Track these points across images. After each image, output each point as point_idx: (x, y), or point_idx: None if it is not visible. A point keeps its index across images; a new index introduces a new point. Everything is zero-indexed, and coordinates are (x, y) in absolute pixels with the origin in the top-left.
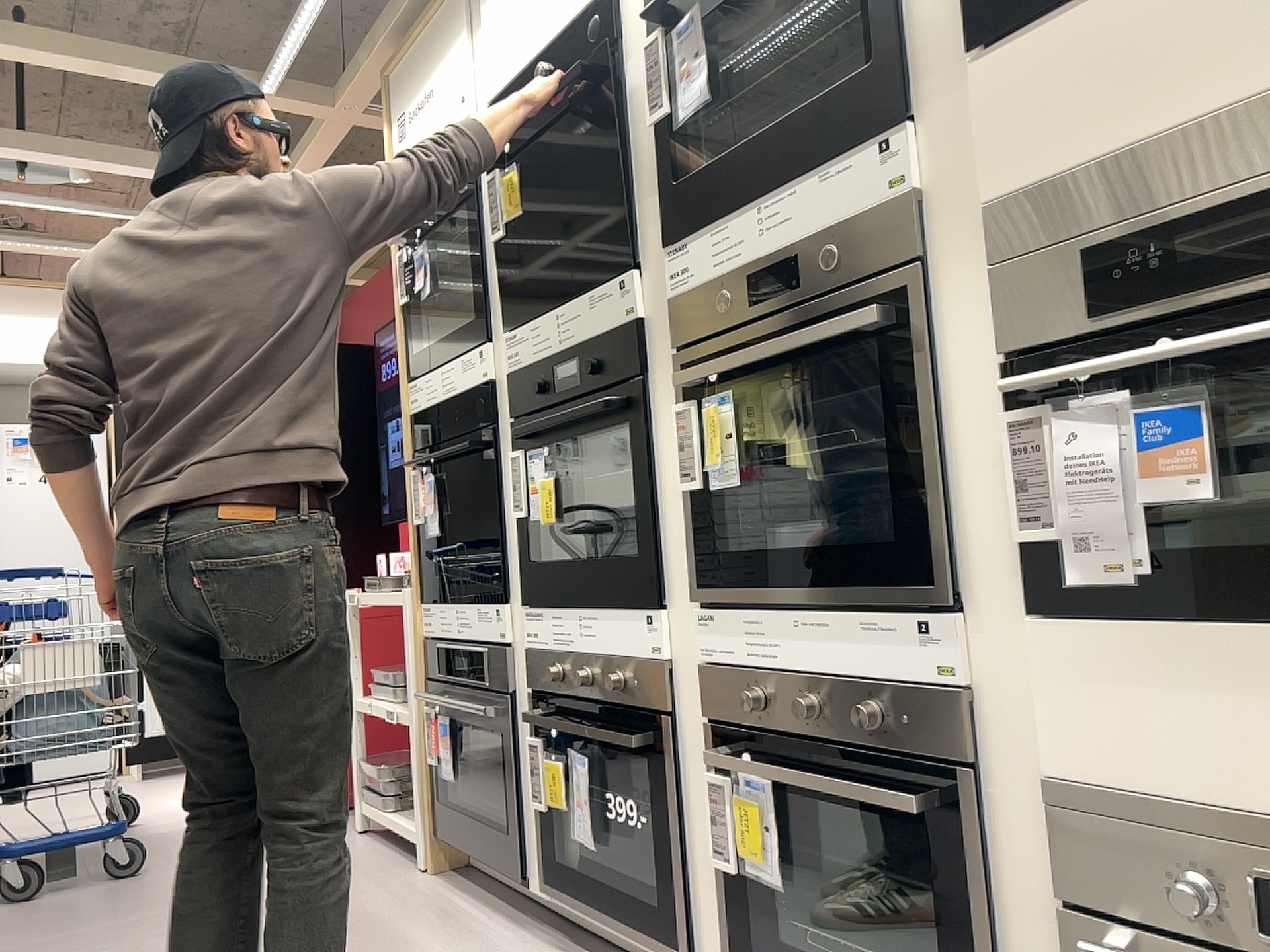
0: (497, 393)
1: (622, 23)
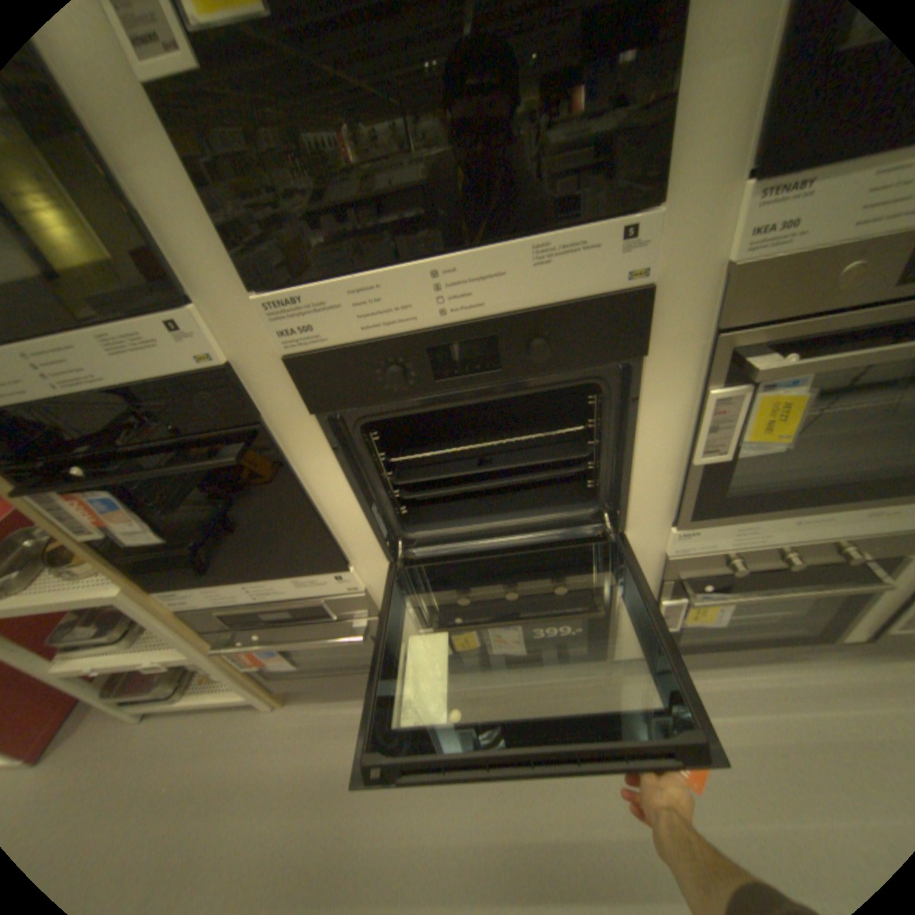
0: (247, 380)
1: None
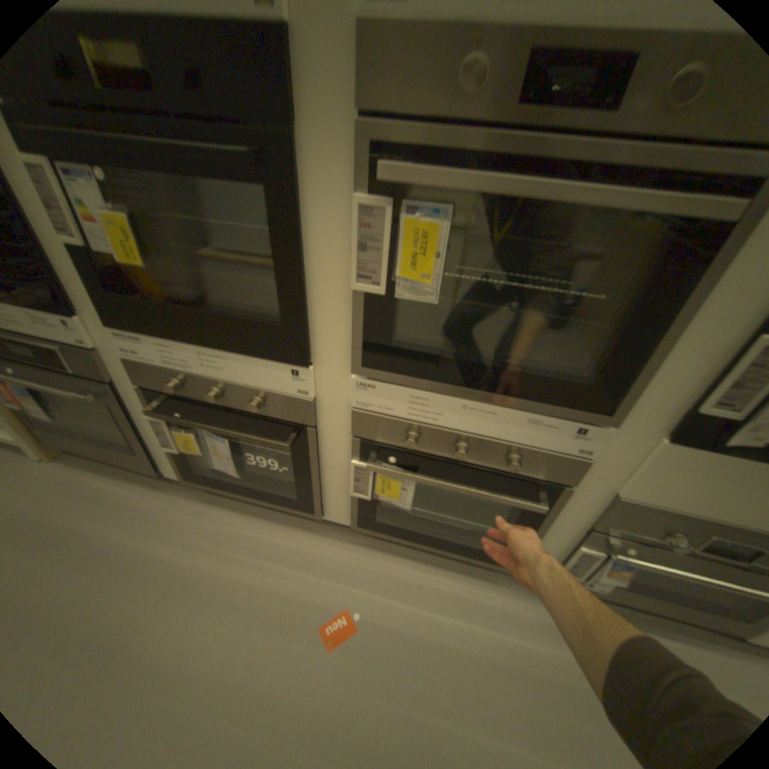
0: None
1: None
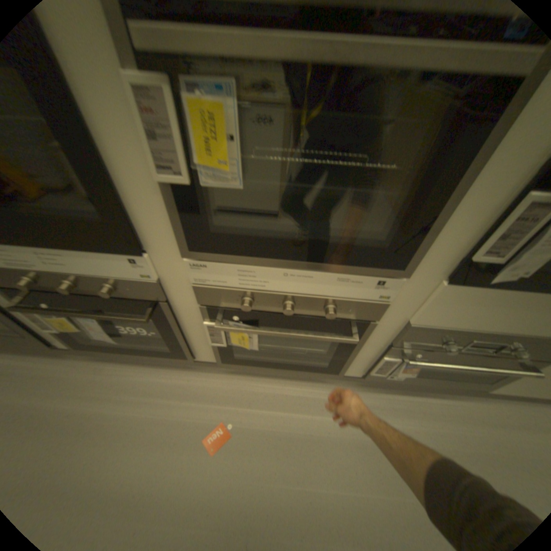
0: None
1: None
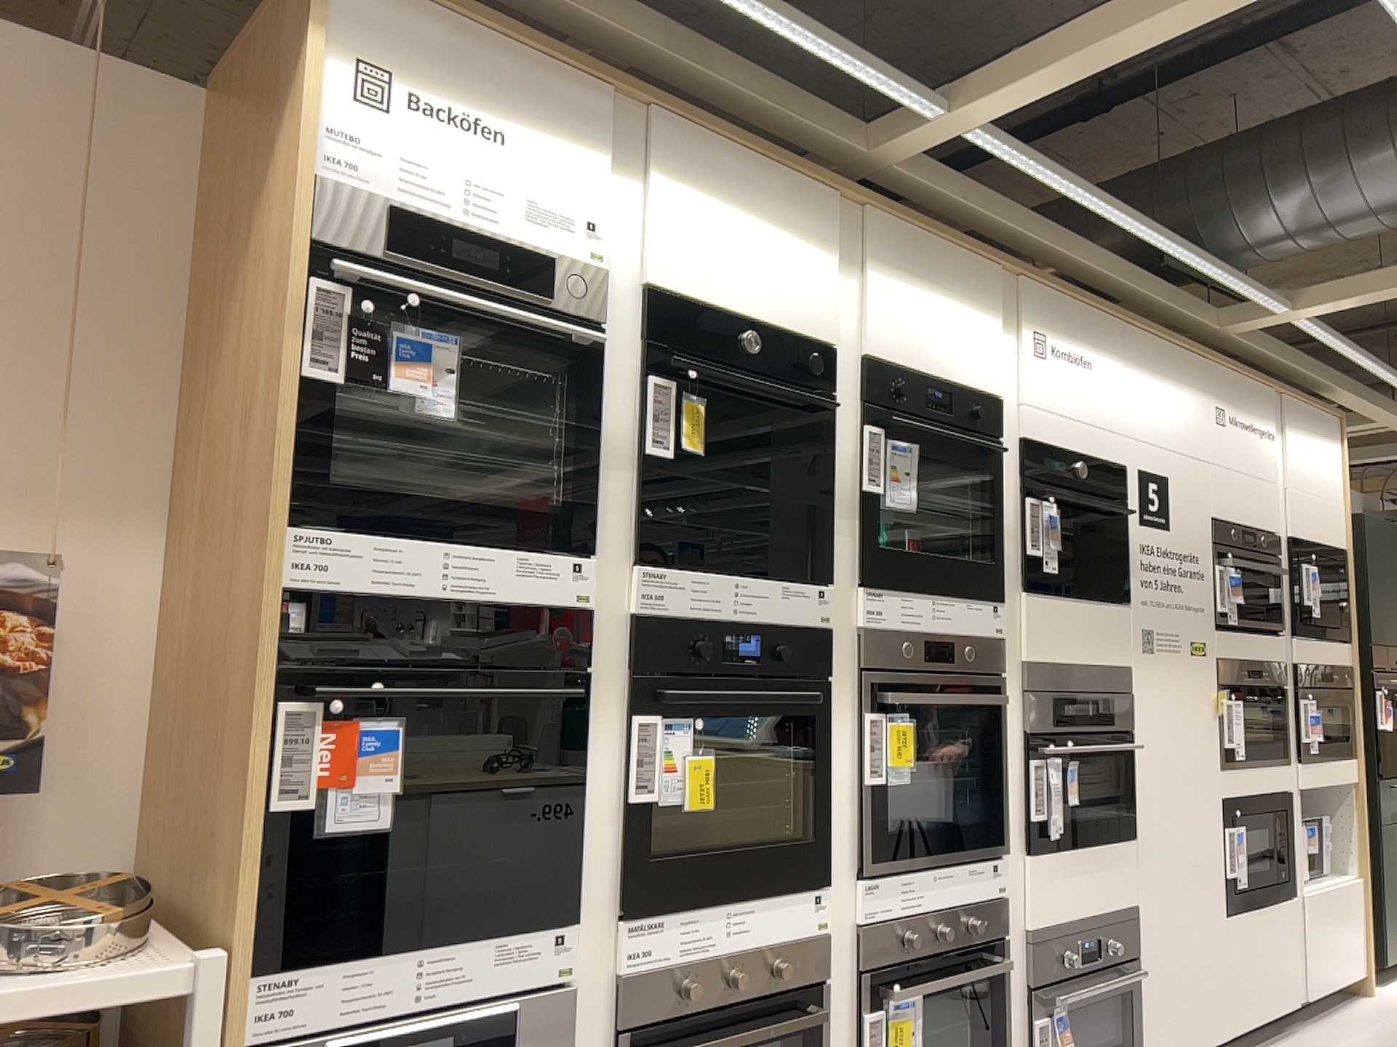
0: (598, 627)
1: (831, 385)
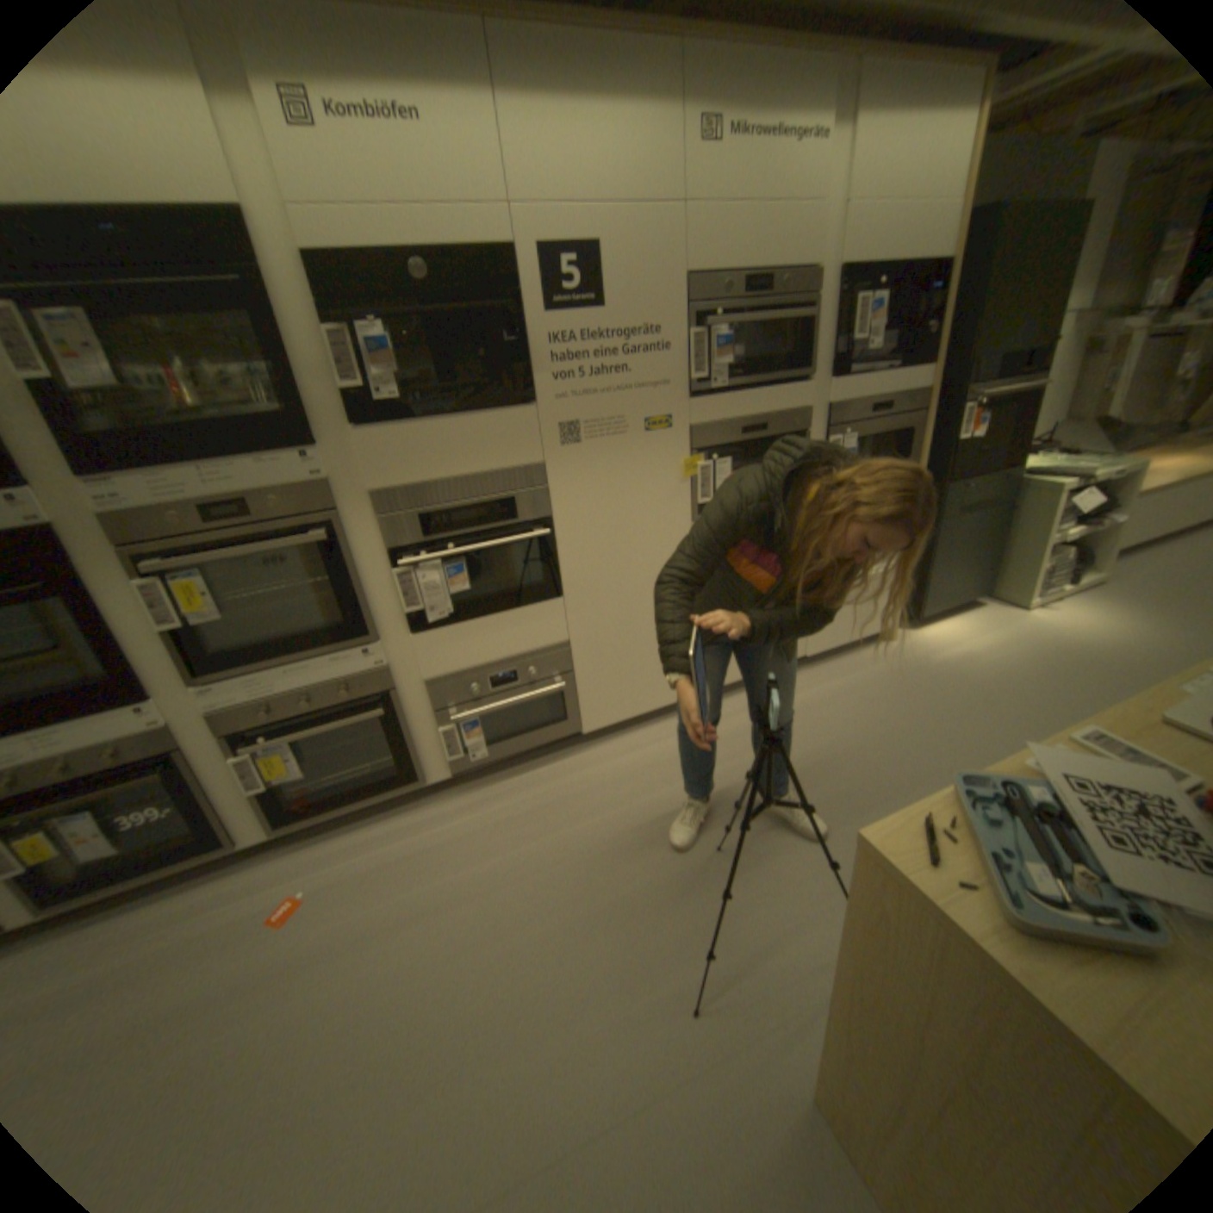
0: None
1: None
